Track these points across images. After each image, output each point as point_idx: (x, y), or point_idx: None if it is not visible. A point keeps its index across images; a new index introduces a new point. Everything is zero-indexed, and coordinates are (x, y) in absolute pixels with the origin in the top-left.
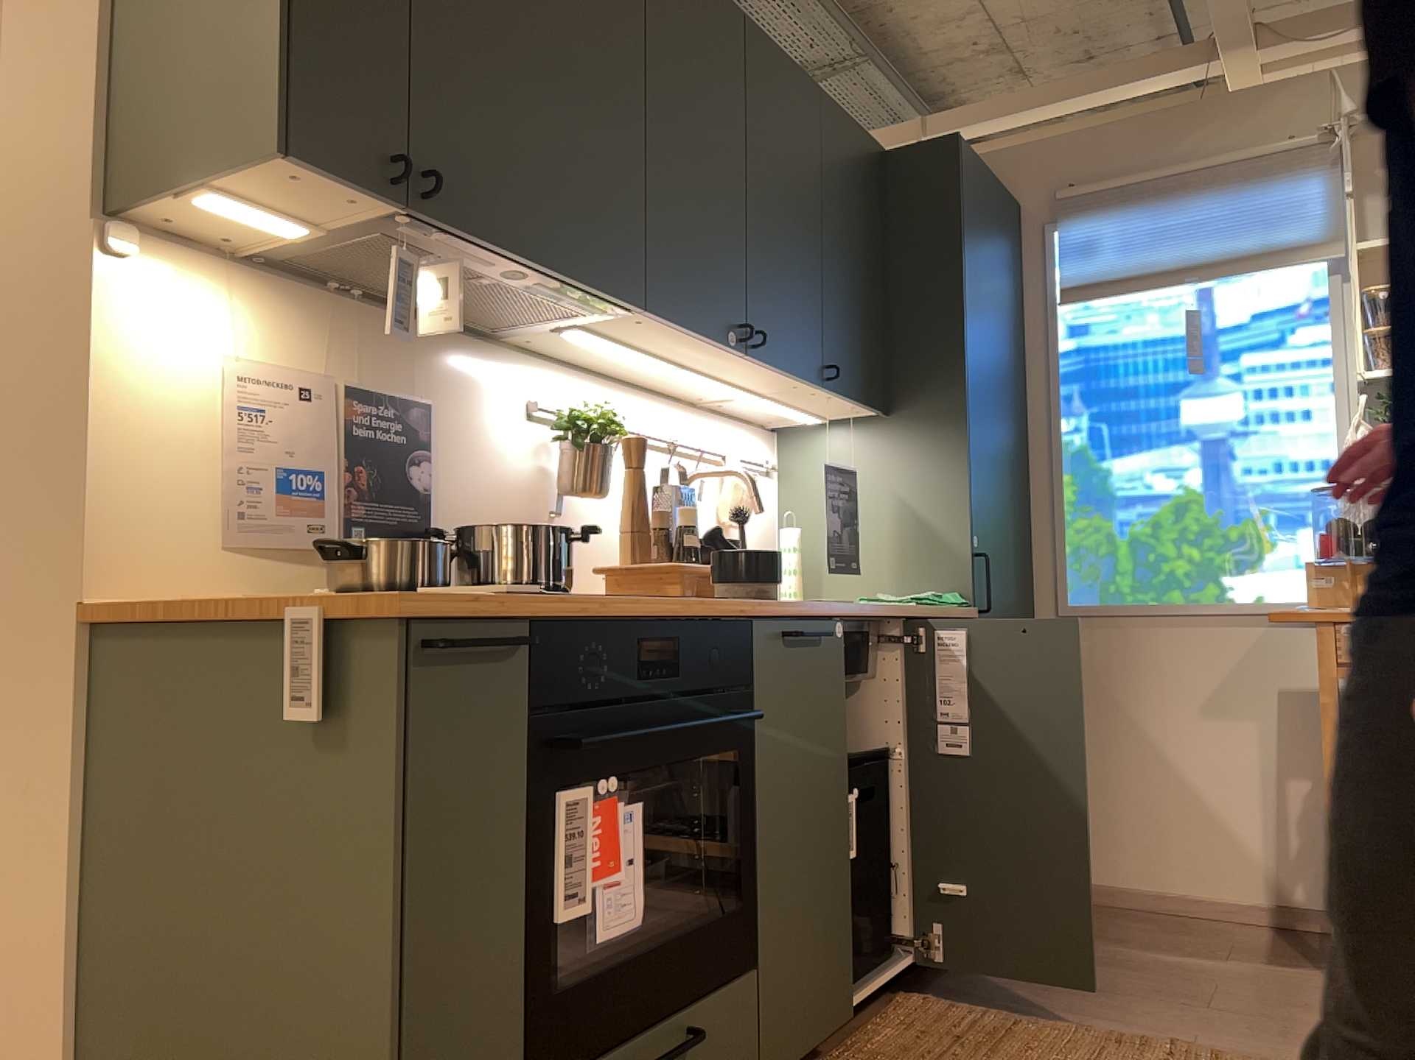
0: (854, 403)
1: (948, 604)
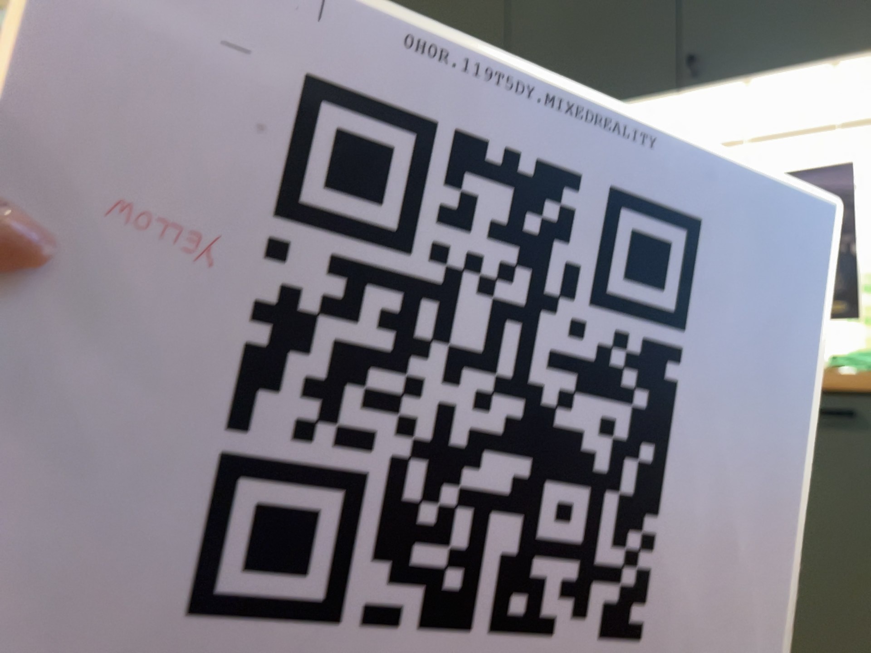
0: (820, 68)
1: (864, 367)
